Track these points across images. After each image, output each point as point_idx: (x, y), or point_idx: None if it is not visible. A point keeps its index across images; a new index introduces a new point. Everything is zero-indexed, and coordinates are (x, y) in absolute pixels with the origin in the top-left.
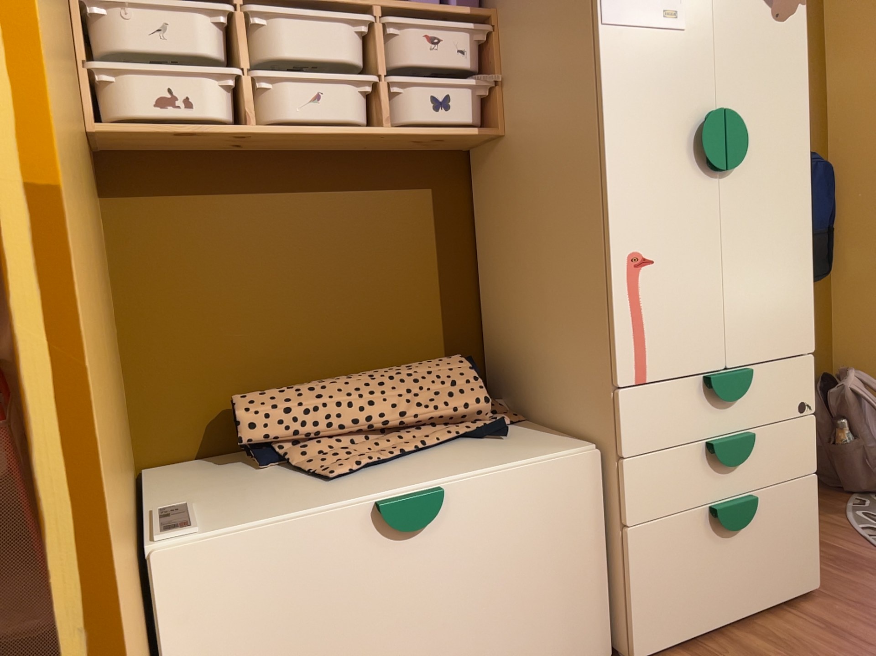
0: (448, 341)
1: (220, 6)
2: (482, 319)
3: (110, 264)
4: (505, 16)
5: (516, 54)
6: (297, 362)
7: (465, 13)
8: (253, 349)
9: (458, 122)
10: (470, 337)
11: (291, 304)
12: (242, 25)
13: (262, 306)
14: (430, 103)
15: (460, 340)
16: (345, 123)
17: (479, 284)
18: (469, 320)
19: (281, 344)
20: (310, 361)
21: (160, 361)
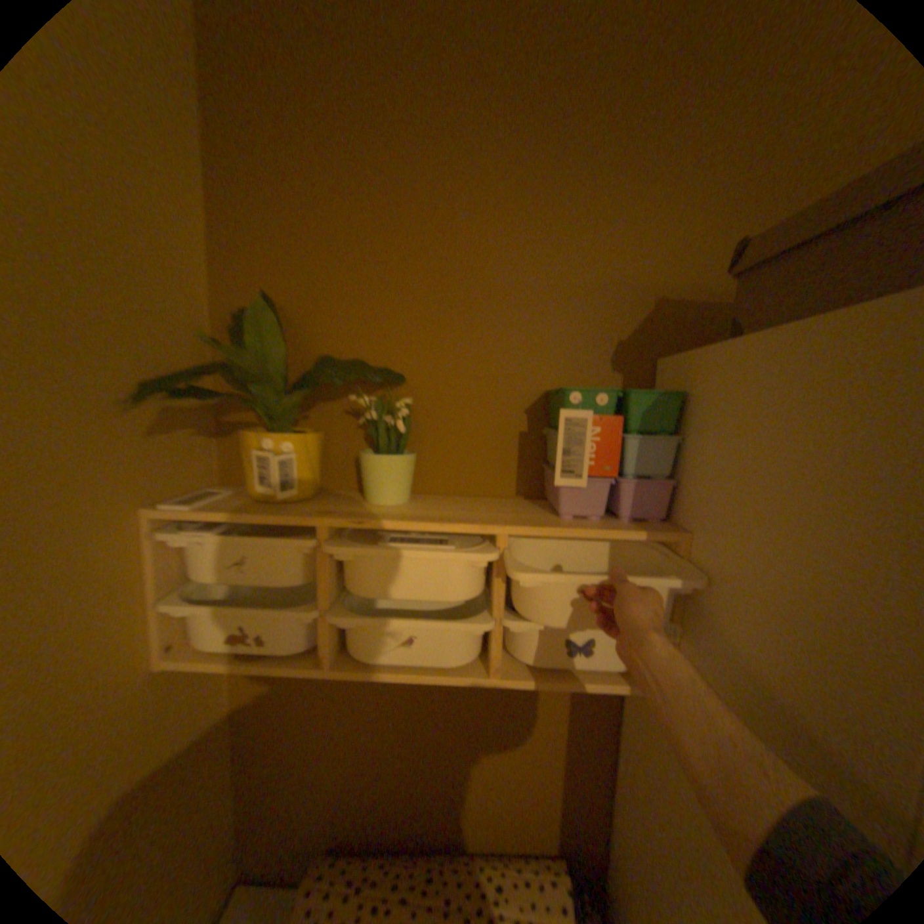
0: (562, 831)
1: (296, 545)
2: (610, 819)
3: (230, 707)
4: (700, 552)
5: (710, 623)
6: (391, 819)
7: (636, 541)
8: (349, 799)
9: (599, 675)
10: (592, 833)
11: (392, 766)
12: (324, 559)
13: (362, 764)
14: (560, 652)
15: (578, 832)
16: (439, 669)
17: (614, 782)
18: (594, 815)
19: (377, 801)
20: (404, 820)
21: (264, 793)
